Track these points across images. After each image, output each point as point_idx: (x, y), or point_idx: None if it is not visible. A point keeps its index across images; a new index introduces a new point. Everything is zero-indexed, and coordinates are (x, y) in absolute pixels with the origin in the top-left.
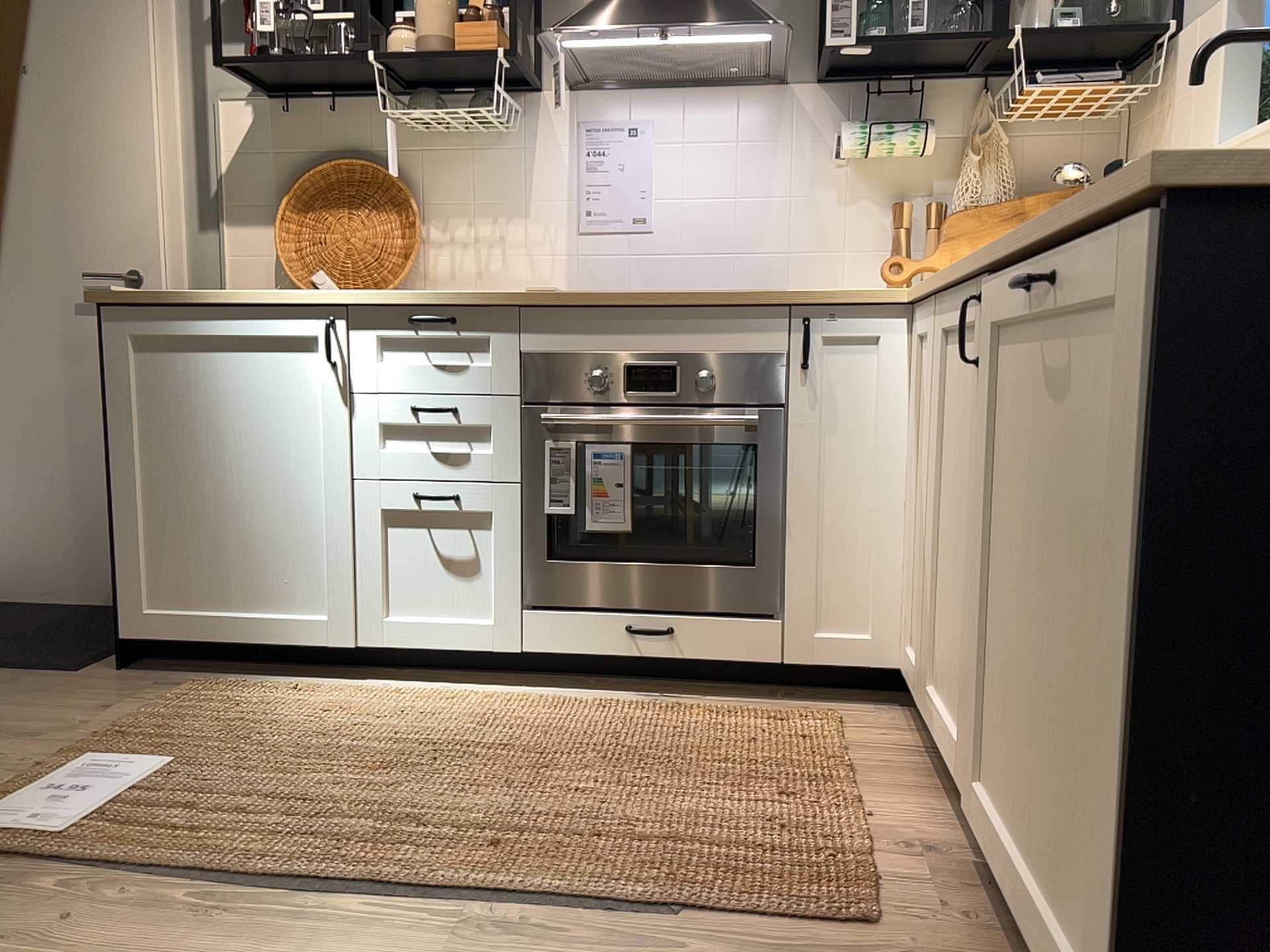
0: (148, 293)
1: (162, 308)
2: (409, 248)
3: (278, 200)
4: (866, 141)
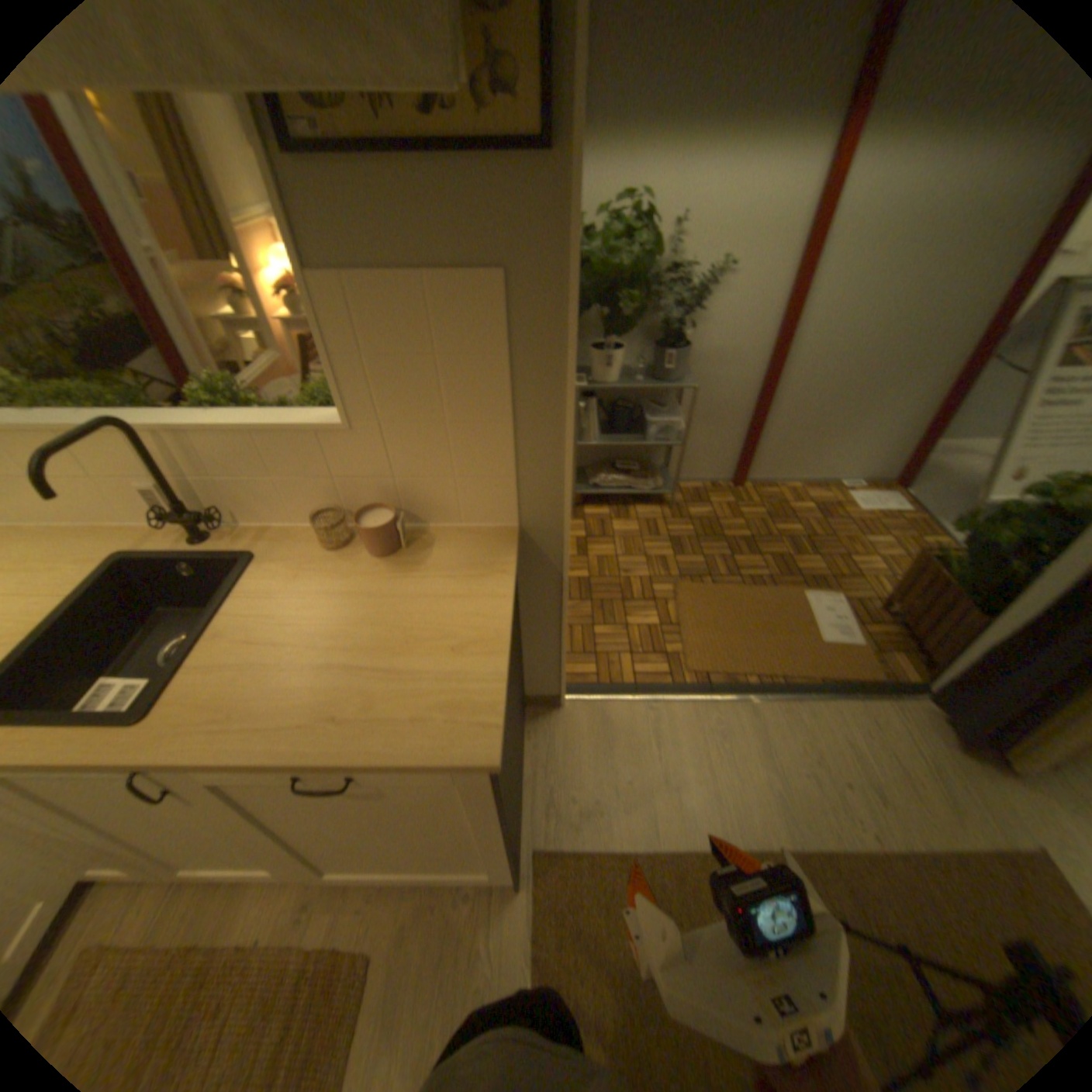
0: None
1: None
2: None
3: None
4: None
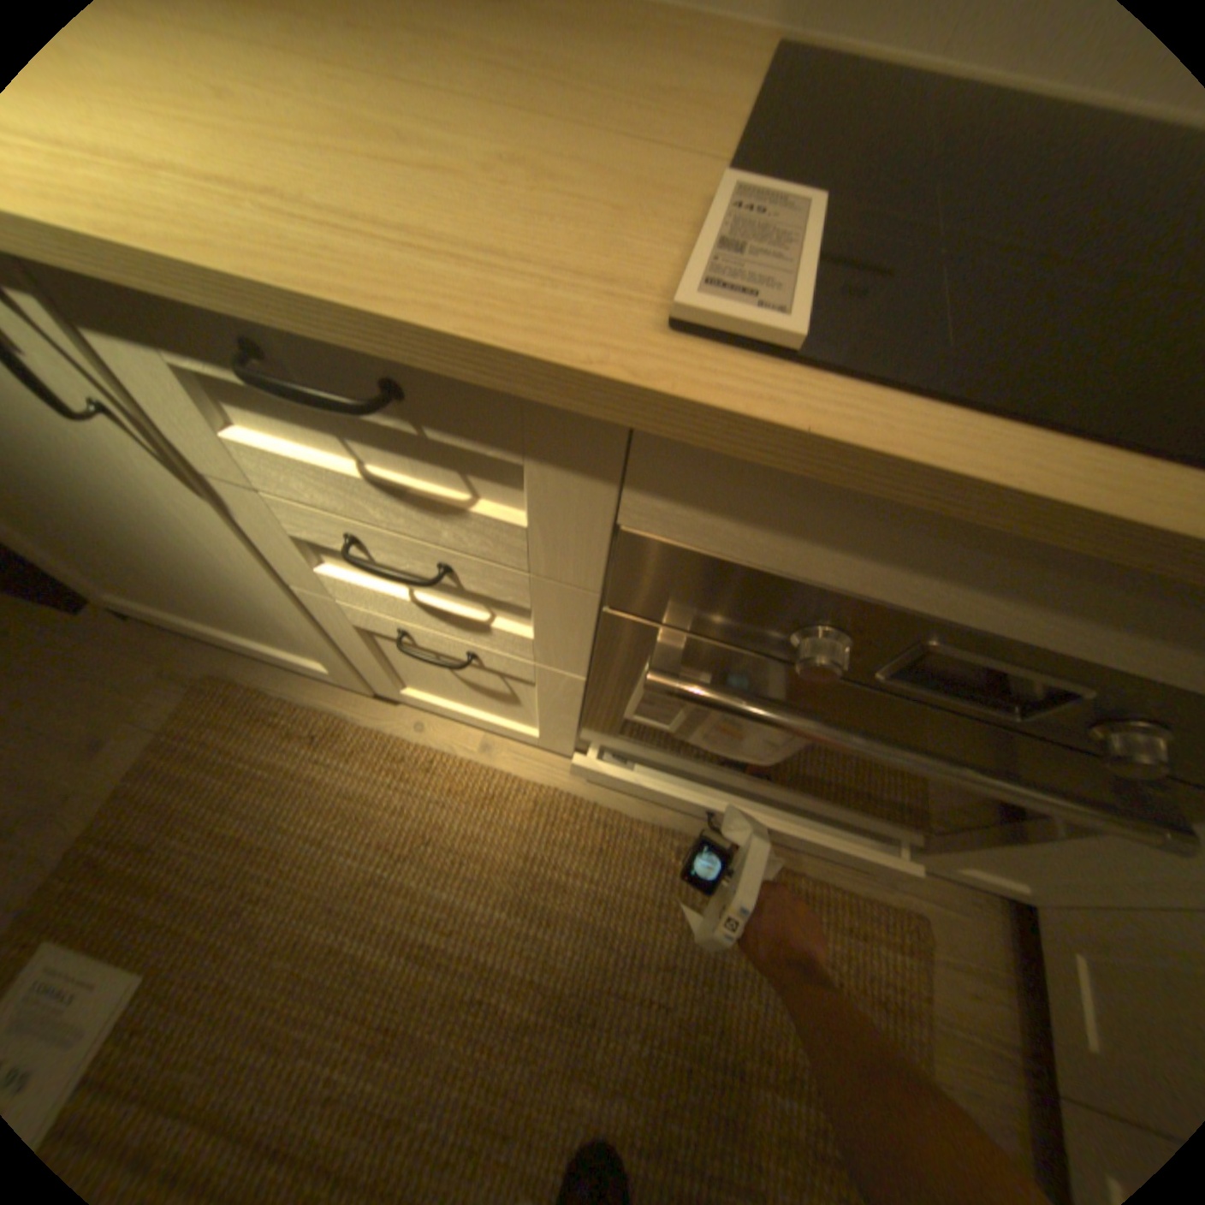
0: None
1: None
2: None
3: None
4: None
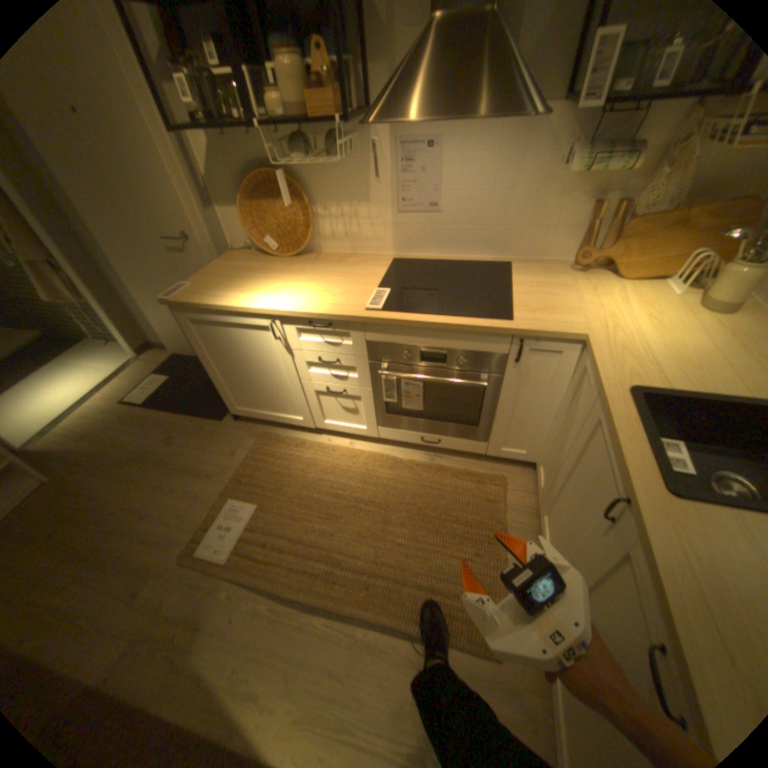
0: (186, 298)
1: (195, 307)
2: (309, 222)
3: (236, 190)
4: (591, 163)
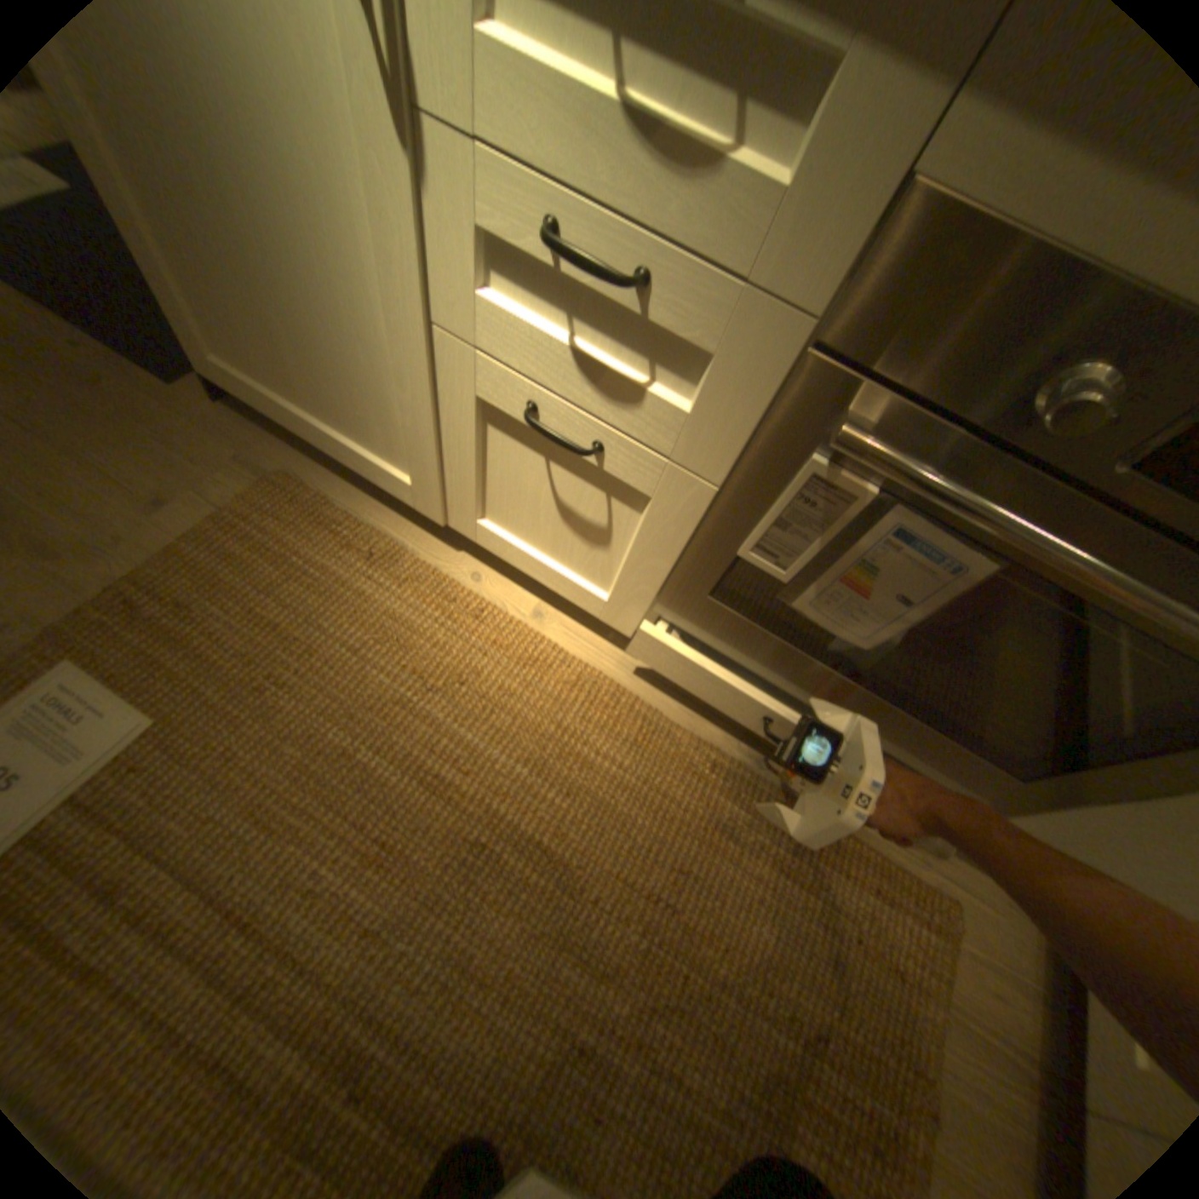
0: None
1: None
2: None
3: None
4: None
